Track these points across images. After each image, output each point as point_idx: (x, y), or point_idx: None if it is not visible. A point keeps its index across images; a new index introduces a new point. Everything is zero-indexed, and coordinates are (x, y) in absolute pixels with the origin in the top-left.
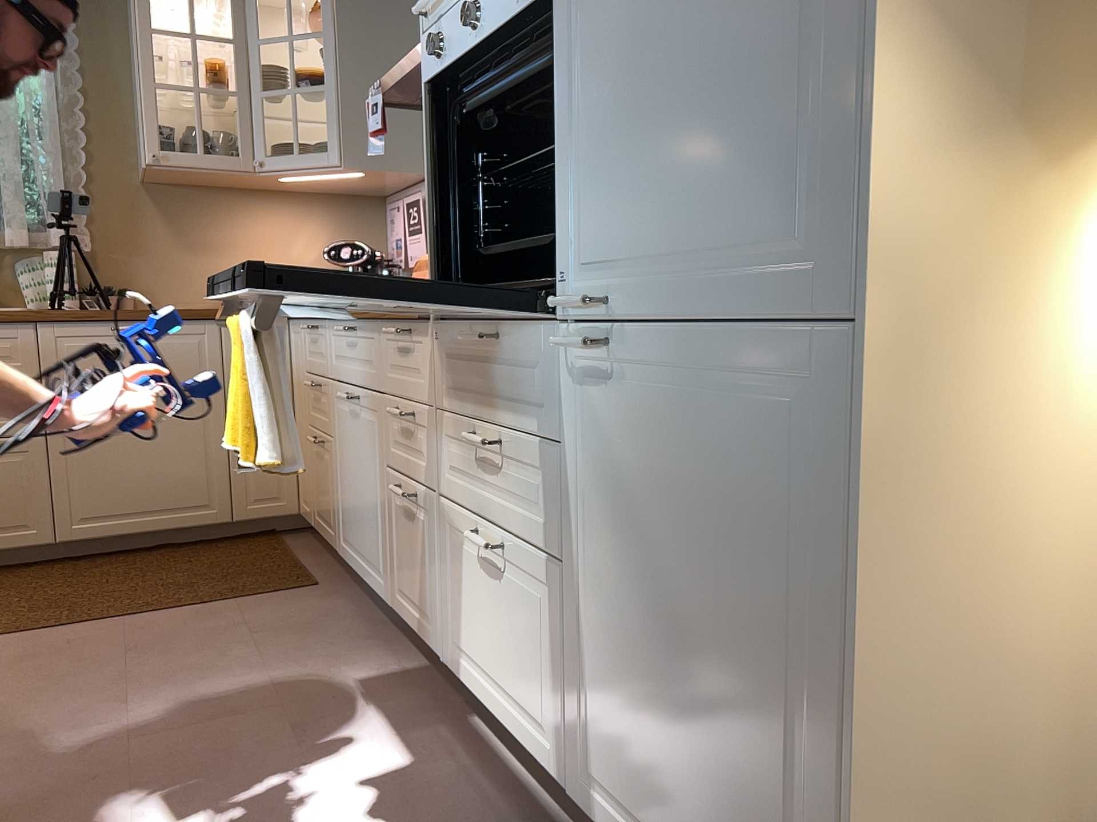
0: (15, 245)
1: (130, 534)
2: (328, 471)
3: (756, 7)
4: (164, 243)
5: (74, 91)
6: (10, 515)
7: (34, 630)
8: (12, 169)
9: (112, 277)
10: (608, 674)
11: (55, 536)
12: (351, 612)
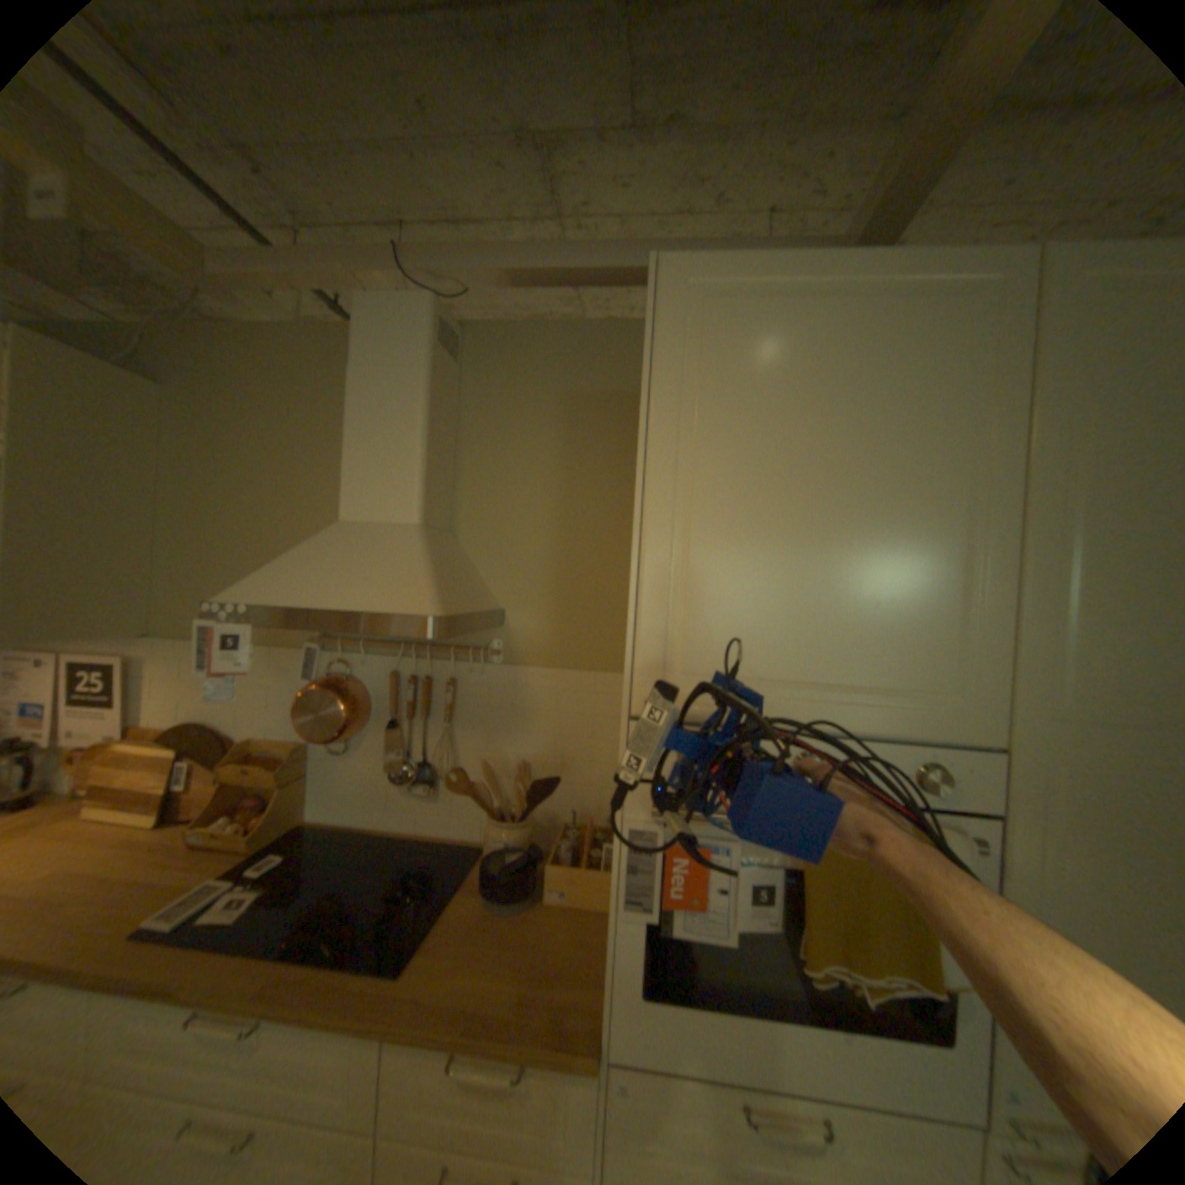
0: None
1: None
2: None
3: None
4: None
5: None
6: None
7: None
8: None
9: None
10: None
11: None
12: None
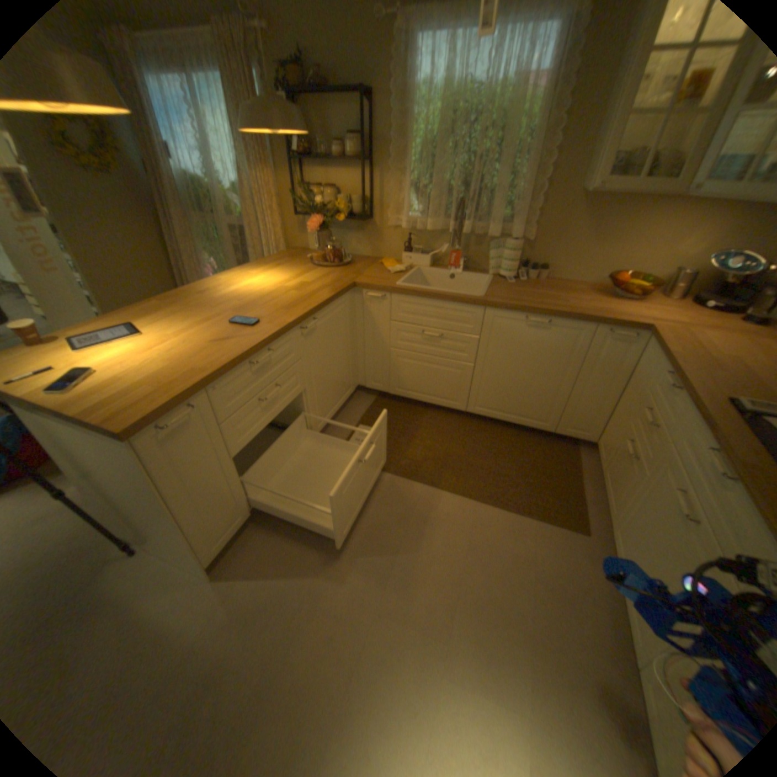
0: (491, 236)
1: (500, 420)
2: (633, 481)
3: None
4: (582, 234)
5: (561, 114)
6: (450, 394)
7: (439, 487)
8: (503, 184)
9: (540, 256)
10: None
11: (467, 408)
12: (605, 597)
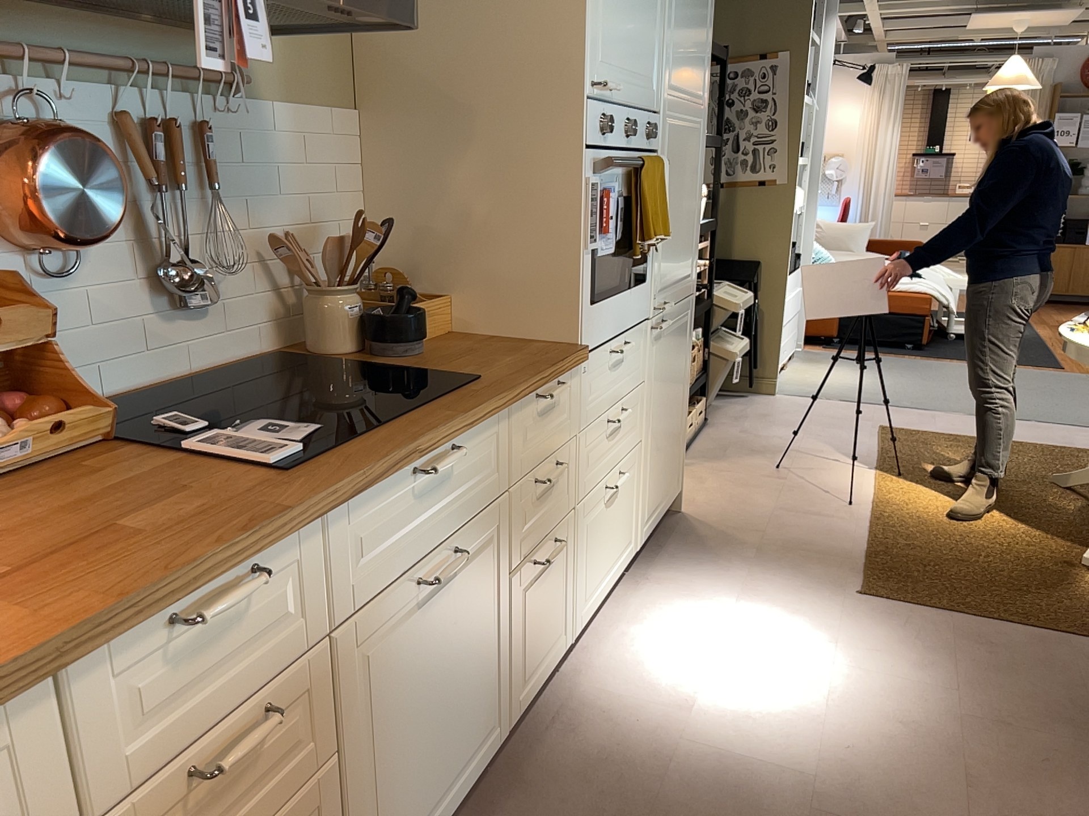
0: None
1: None
2: None
3: (688, 206)
4: None
5: None
6: None
7: None
8: None
9: None
10: (651, 462)
11: None
12: None
